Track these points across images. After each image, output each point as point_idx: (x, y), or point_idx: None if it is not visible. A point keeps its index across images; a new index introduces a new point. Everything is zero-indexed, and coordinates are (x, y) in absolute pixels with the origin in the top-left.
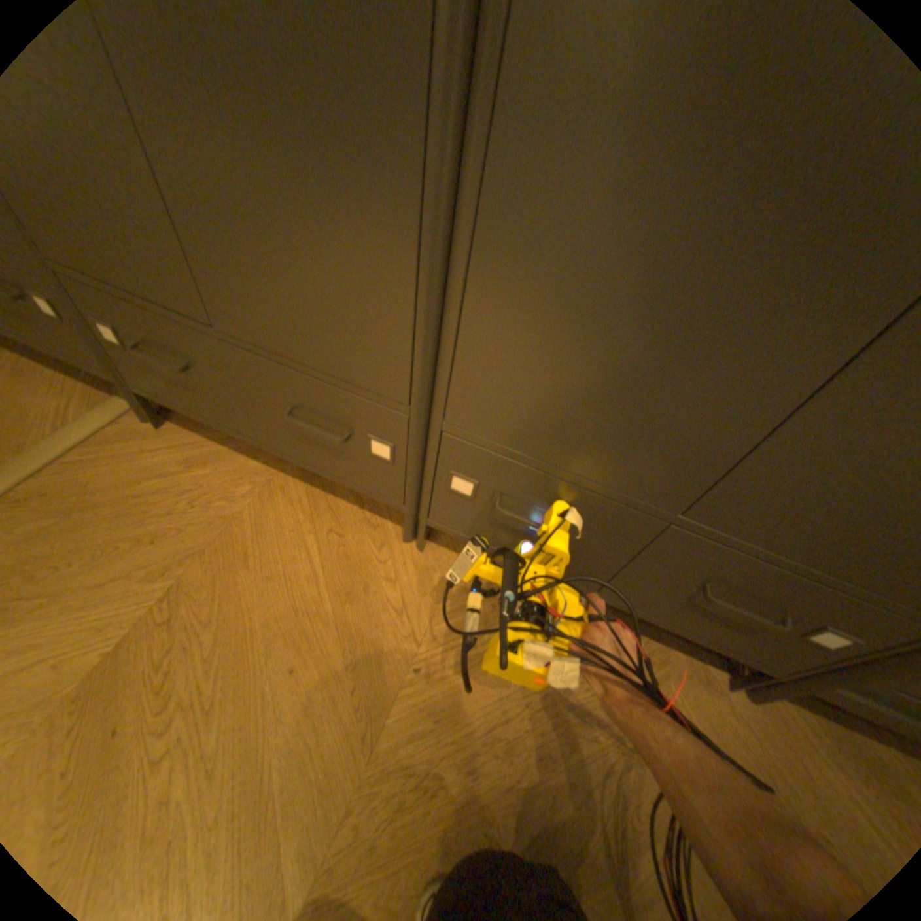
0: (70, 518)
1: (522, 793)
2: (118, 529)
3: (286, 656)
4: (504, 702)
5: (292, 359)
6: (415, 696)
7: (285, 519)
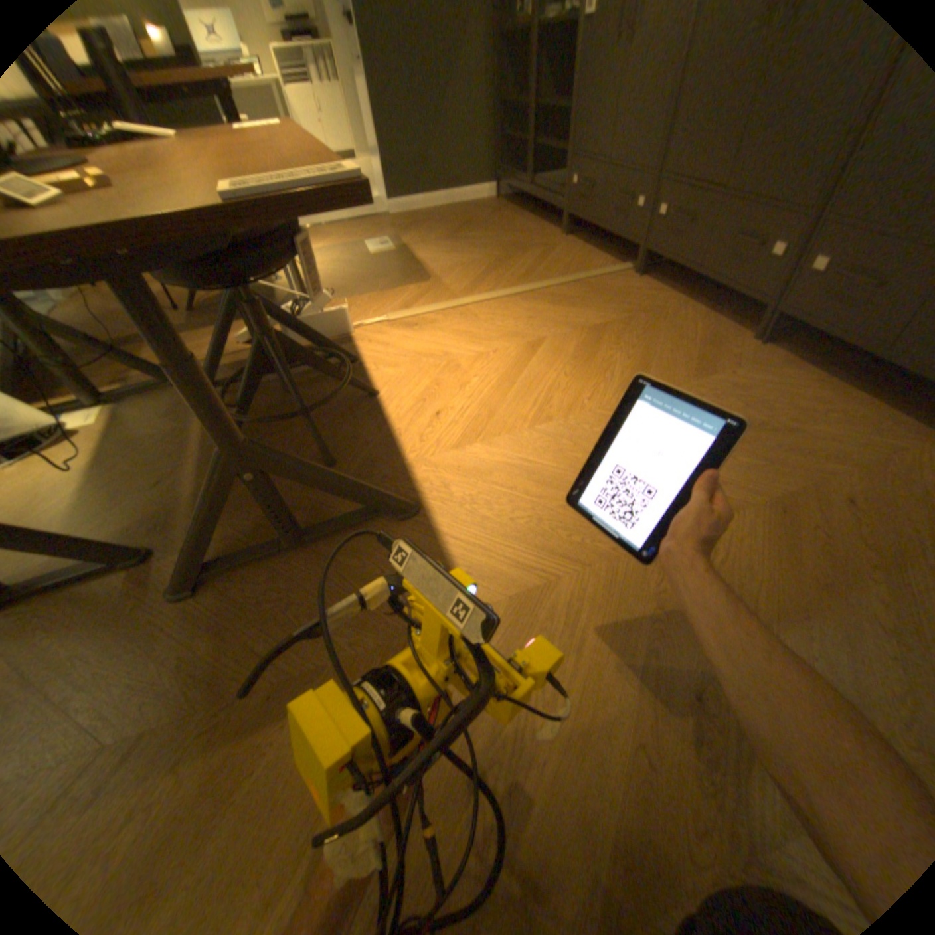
0: (599, 292)
1: (773, 421)
2: (616, 299)
3: (672, 348)
4: (783, 400)
5: (760, 195)
6: (730, 379)
7: (690, 315)
